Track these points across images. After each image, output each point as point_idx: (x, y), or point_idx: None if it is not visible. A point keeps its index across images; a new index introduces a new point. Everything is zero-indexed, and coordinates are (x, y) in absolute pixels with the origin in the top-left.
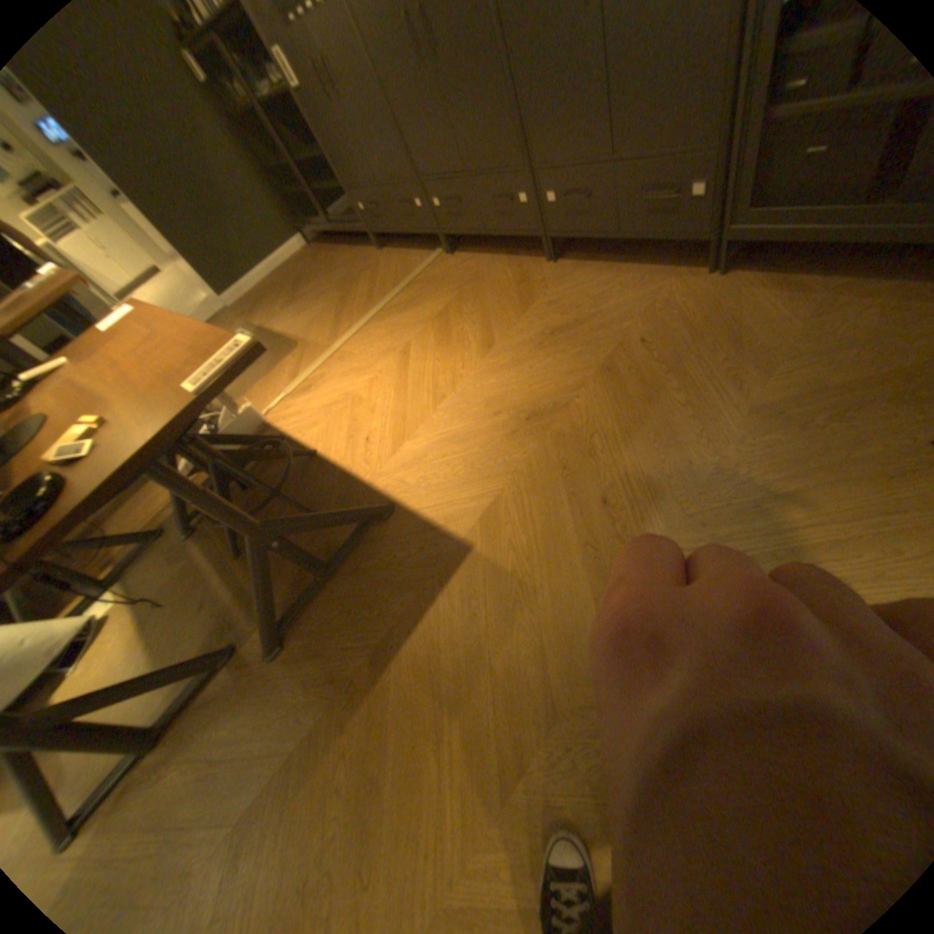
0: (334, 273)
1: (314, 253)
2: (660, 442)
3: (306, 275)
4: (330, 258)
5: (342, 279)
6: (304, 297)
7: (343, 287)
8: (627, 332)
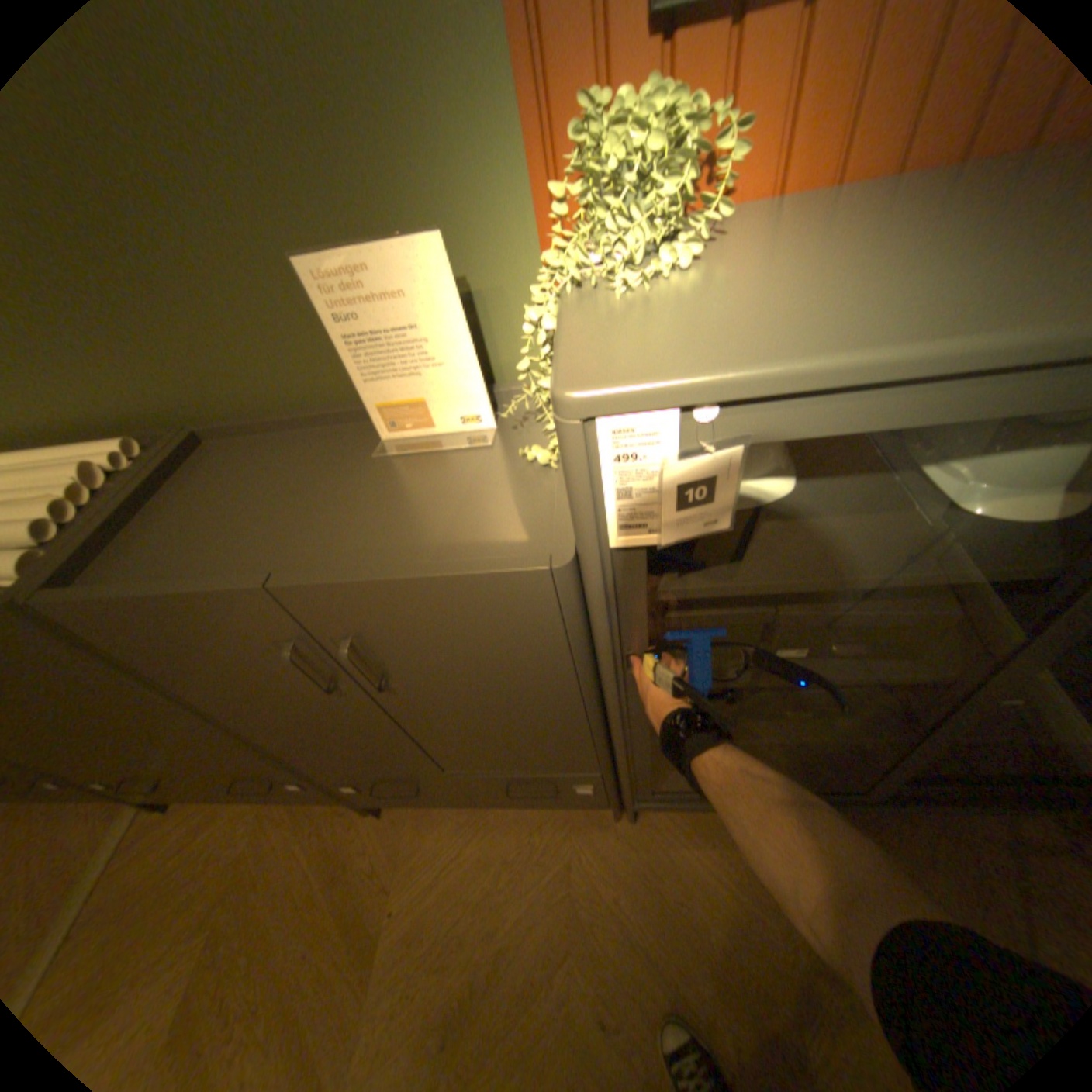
0: None
1: None
2: None
3: None
4: None
5: None
6: None
7: None
8: (564, 1007)
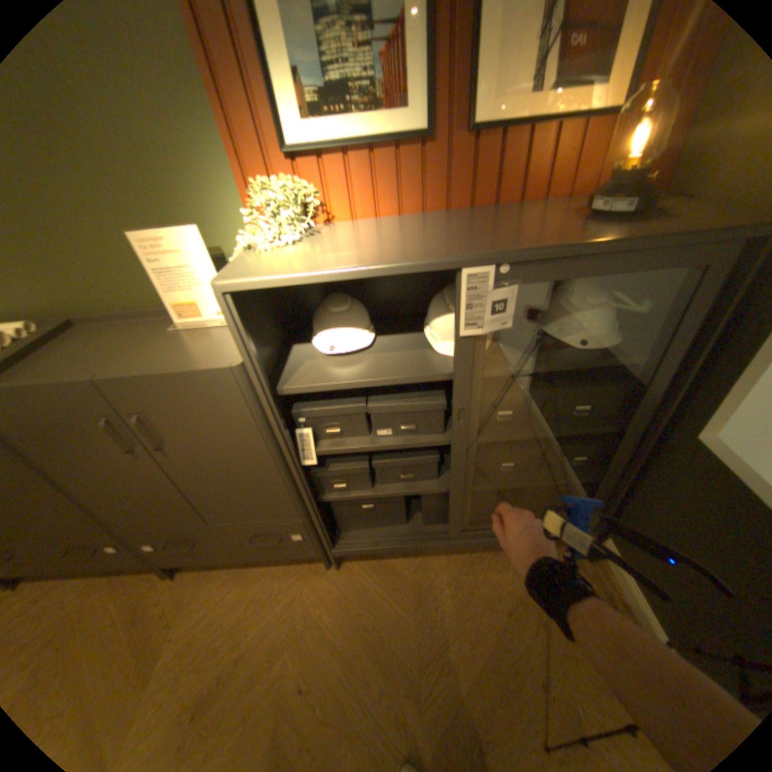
0: None
1: None
2: None
3: None
4: None
5: None
6: None
7: None
8: (277, 682)
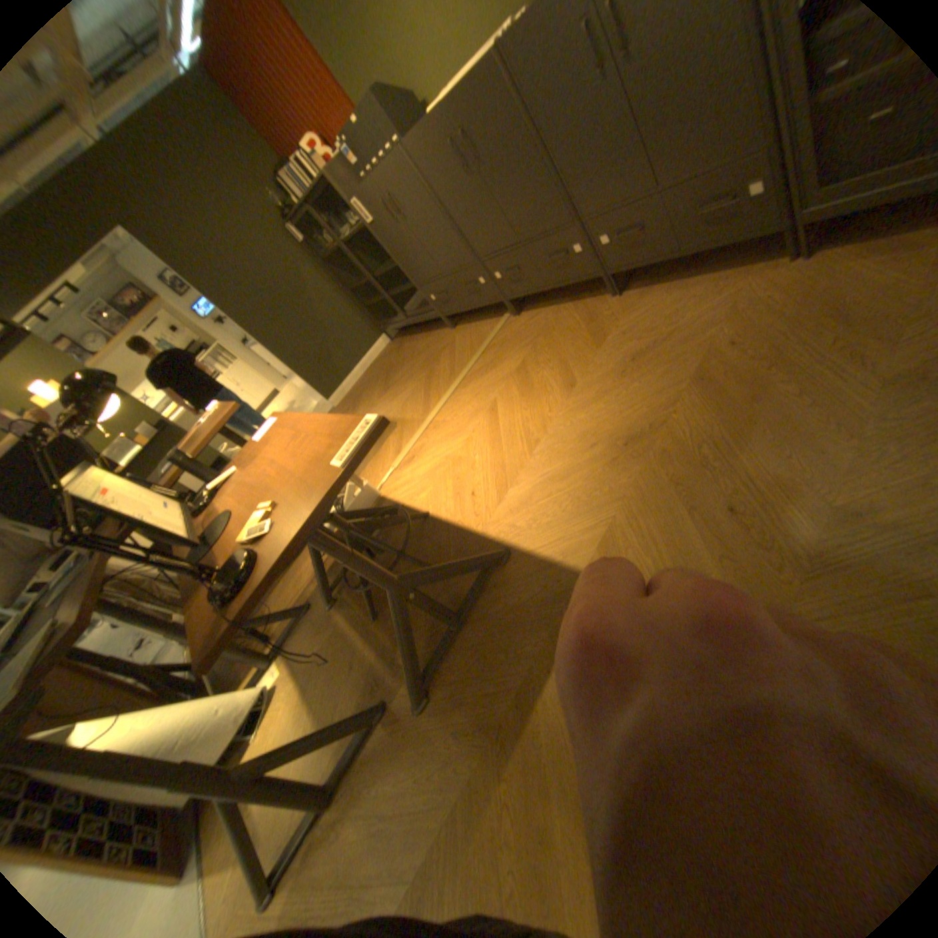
0: (417, 358)
1: (398, 346)
2: (781, 438)
3: (394, 365)
4: (412, 346)
5: (425, 361)
6: (396, 383)
7: (427, 367)
8: (714, 340)
